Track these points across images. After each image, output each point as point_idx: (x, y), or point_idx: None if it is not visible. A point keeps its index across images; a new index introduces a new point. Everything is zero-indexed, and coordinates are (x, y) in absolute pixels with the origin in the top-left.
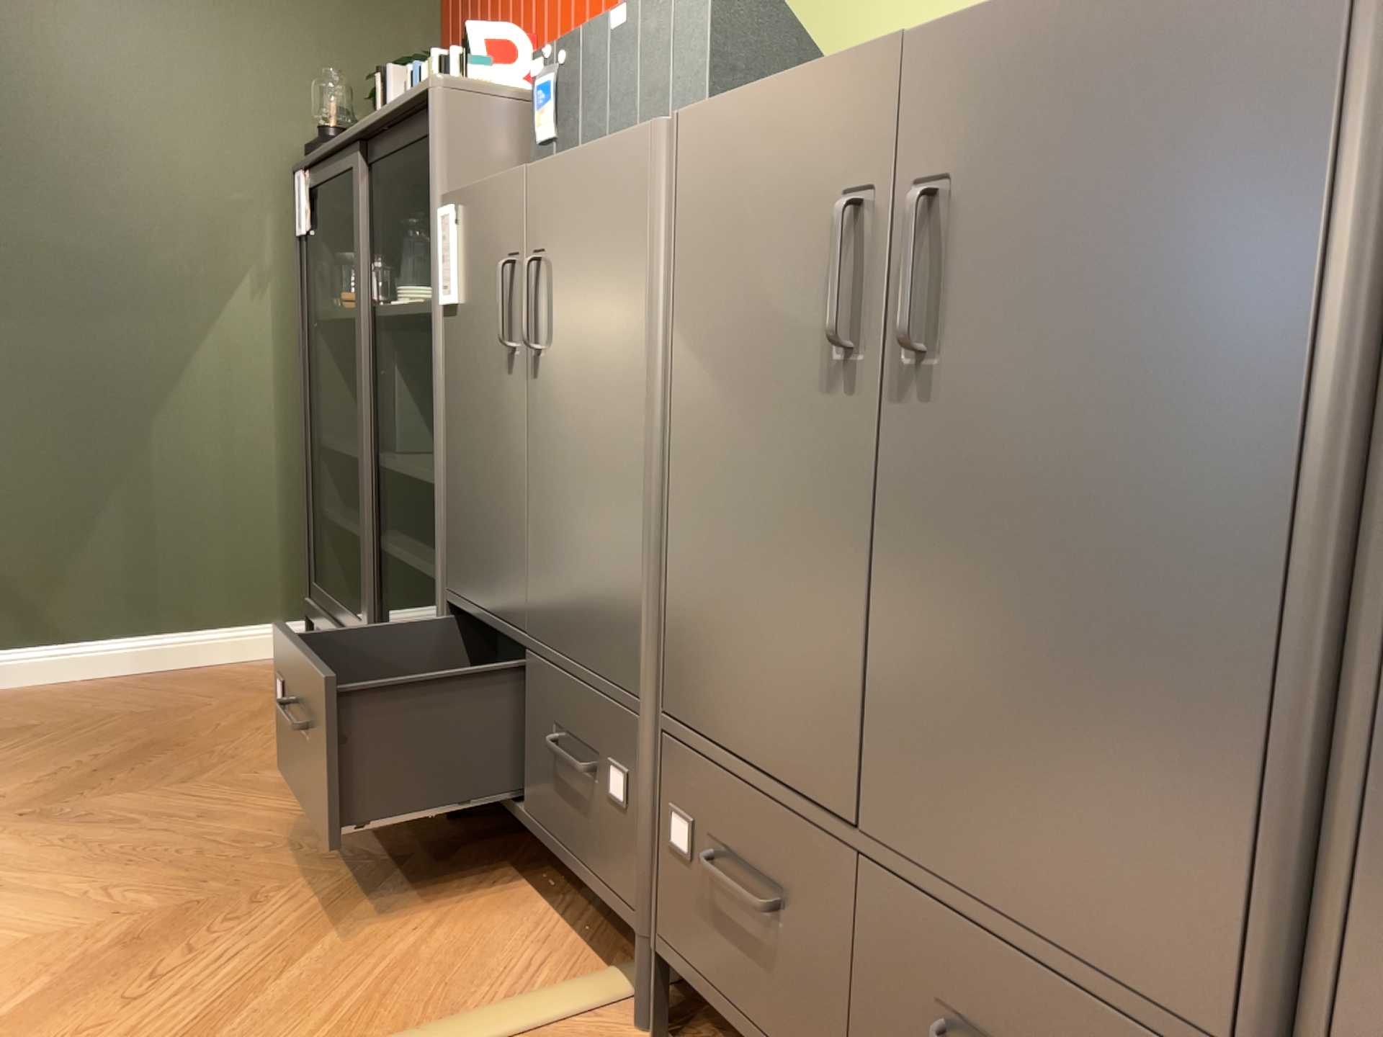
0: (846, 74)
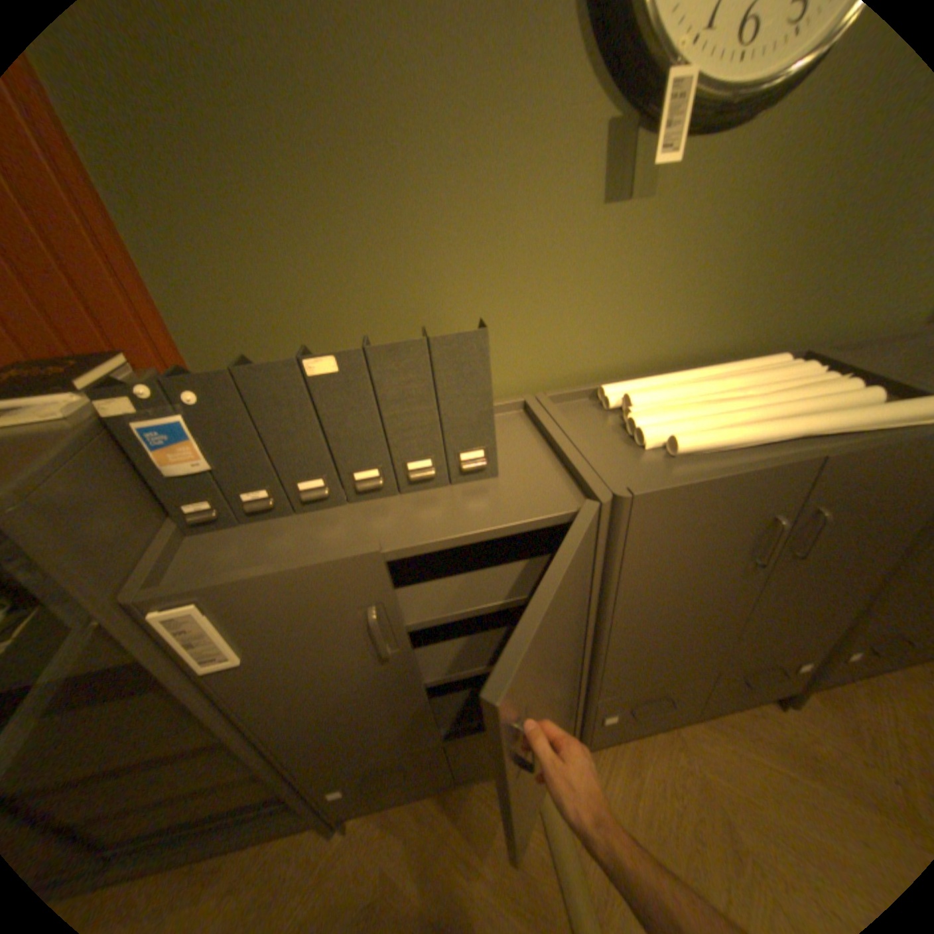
0: (788, 471)
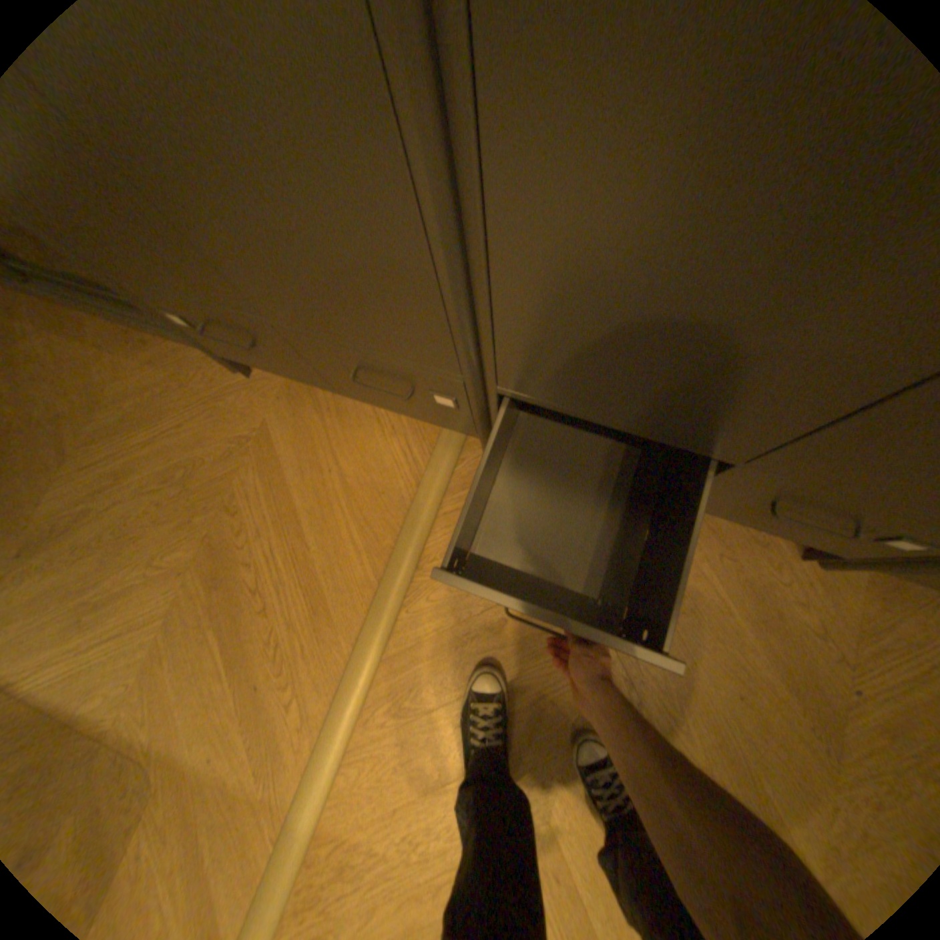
0: None
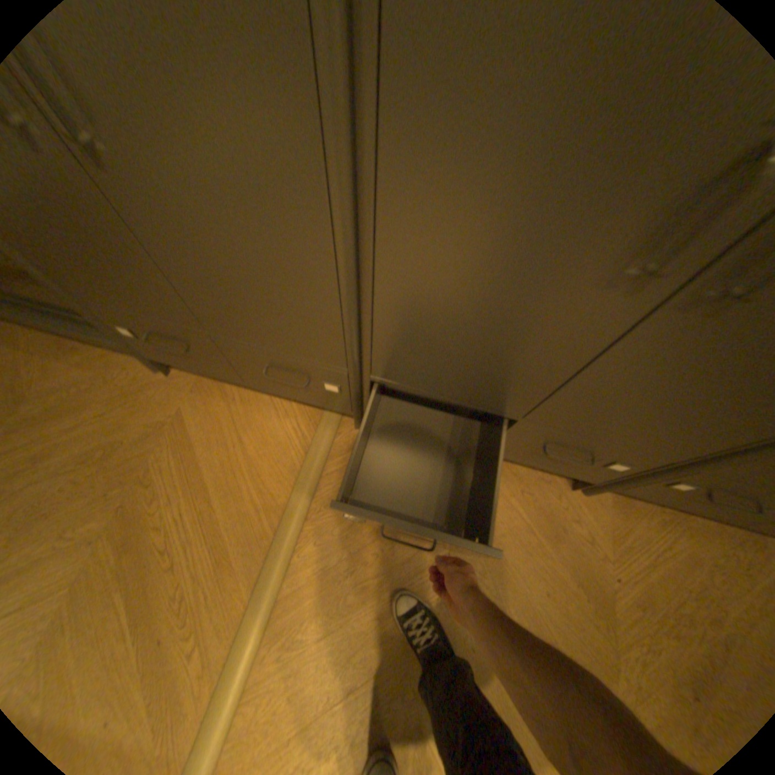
0: None
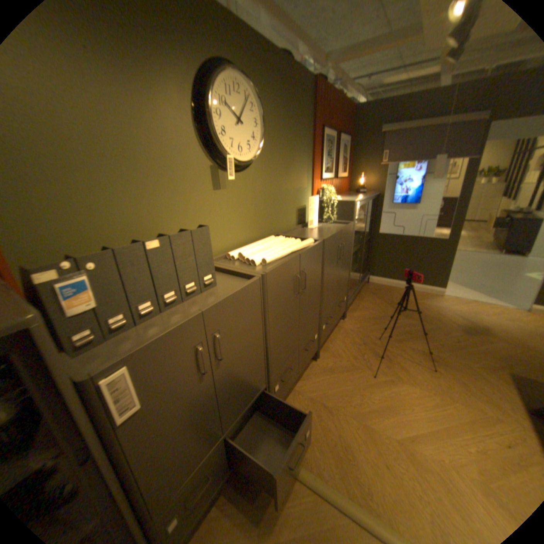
0: (294, 259)
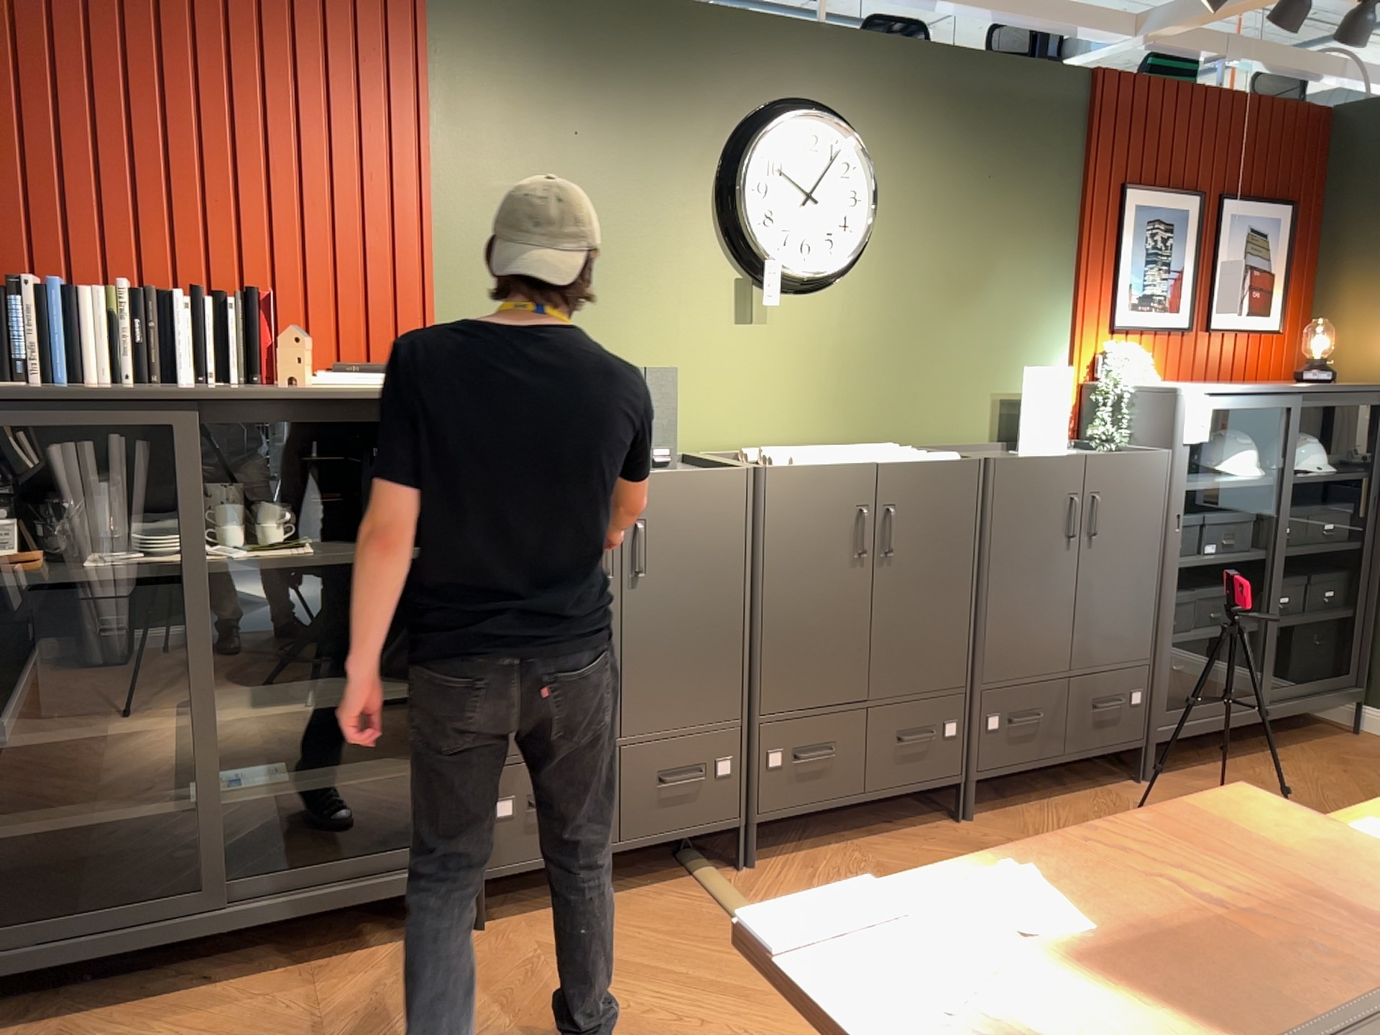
0: (858, 470)
